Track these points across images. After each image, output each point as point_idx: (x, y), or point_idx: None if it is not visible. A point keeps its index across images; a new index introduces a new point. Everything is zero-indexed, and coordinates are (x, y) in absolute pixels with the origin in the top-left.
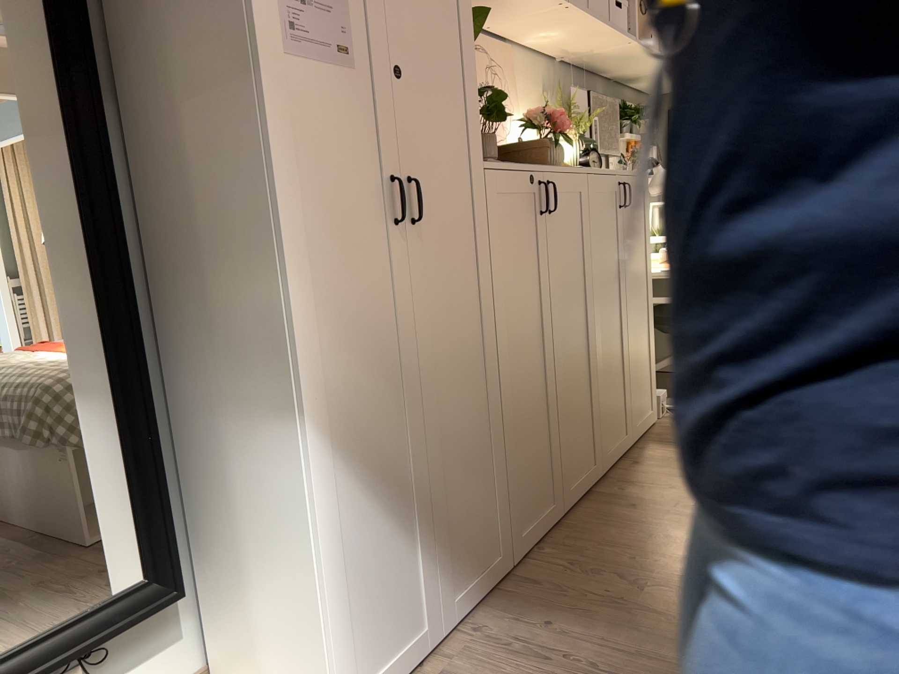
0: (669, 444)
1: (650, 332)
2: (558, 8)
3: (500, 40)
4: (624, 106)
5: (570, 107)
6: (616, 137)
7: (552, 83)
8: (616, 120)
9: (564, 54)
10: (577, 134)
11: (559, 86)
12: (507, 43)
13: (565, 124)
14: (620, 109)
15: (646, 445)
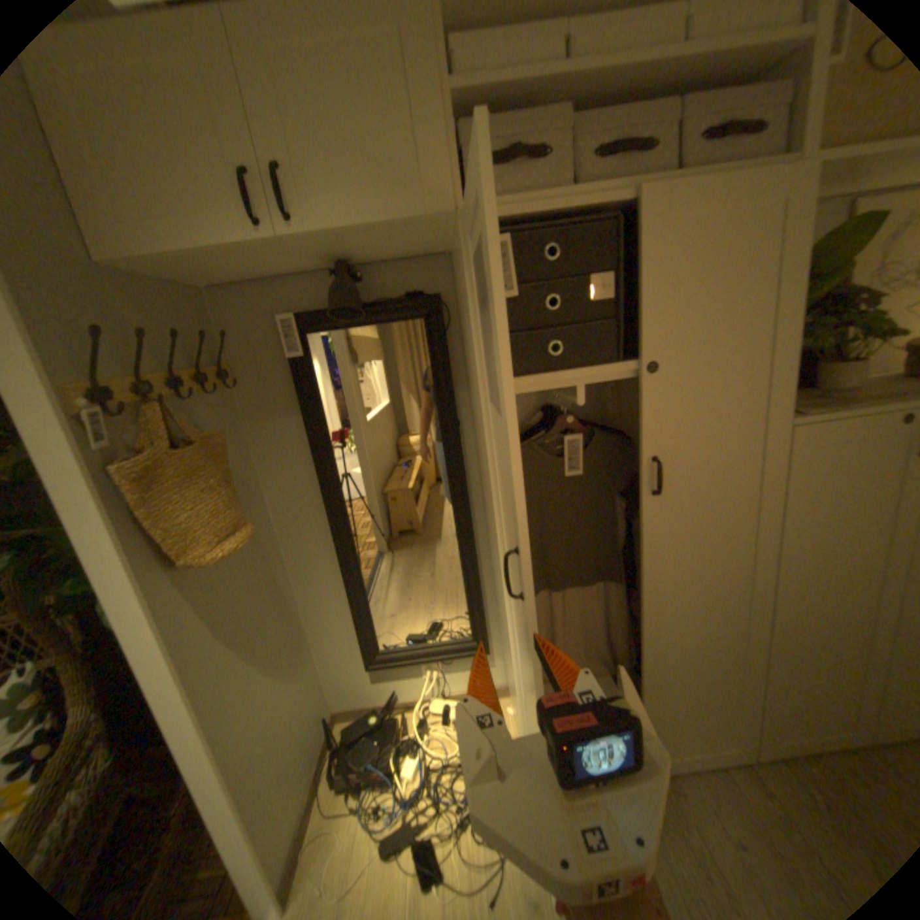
0: None
1: None
2: None
3: None
4: None
5: None
6: None
7: None
8: None
9: None
10: None
11: None
12: None
13: None
14: None
15: None
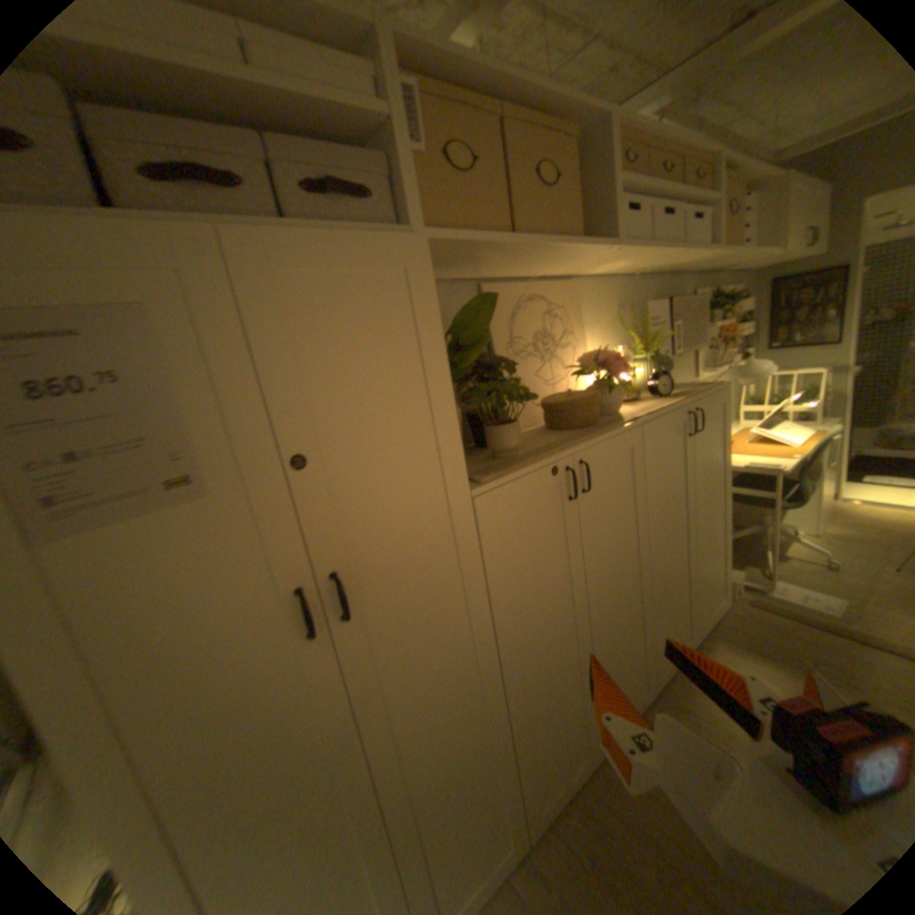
0: (740, 653)
1: (729, 533)
2: (614, 251)
3: (568, 278)
4: (721, 294)
5: (650, 323)
6: (708, 331)
7: (628, 306)
8: (710, 312)
9: (646, 270)
10: (653, 355)
11: (641, 301)
12: (577, 279)
13: (628, 364)
14: (716, 299)
15: (715, 650)
